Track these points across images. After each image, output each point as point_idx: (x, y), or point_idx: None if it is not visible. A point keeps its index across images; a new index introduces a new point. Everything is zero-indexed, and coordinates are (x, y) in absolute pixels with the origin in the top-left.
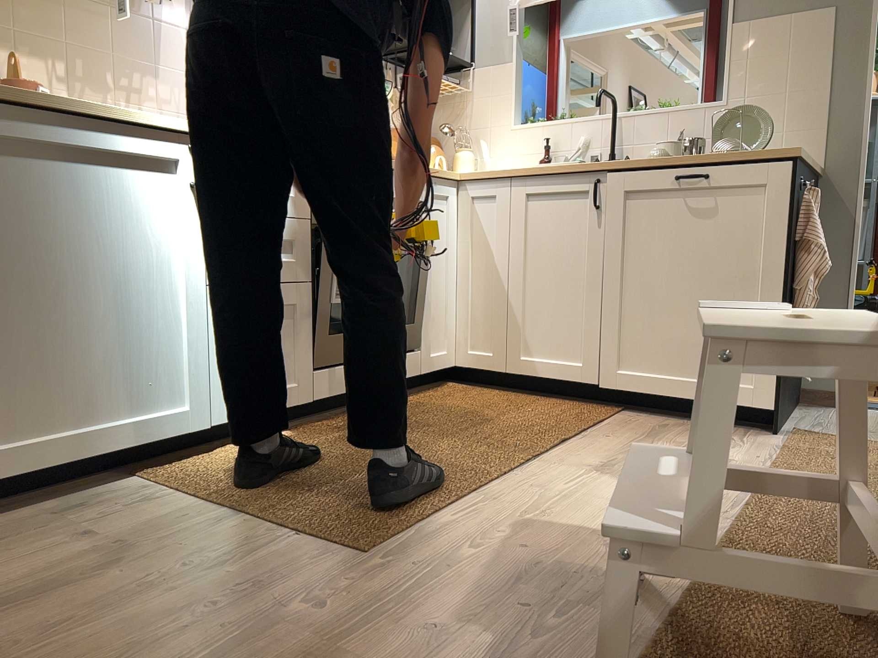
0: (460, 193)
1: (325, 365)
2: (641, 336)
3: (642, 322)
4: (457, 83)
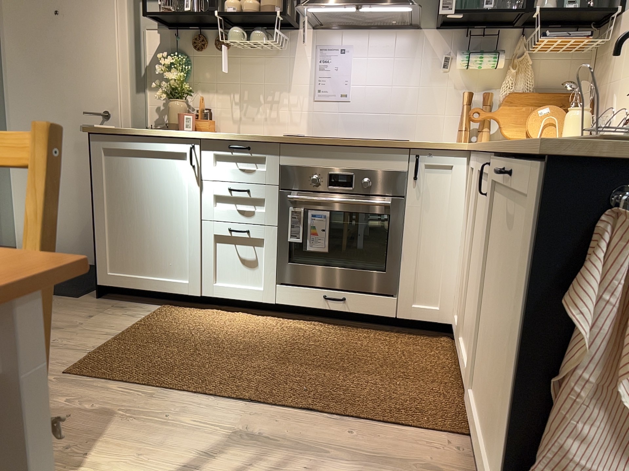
0: (470, 164)
1: (296, 285)
2: (485, 366)
3: (486, 351)
4: (586, 36)
